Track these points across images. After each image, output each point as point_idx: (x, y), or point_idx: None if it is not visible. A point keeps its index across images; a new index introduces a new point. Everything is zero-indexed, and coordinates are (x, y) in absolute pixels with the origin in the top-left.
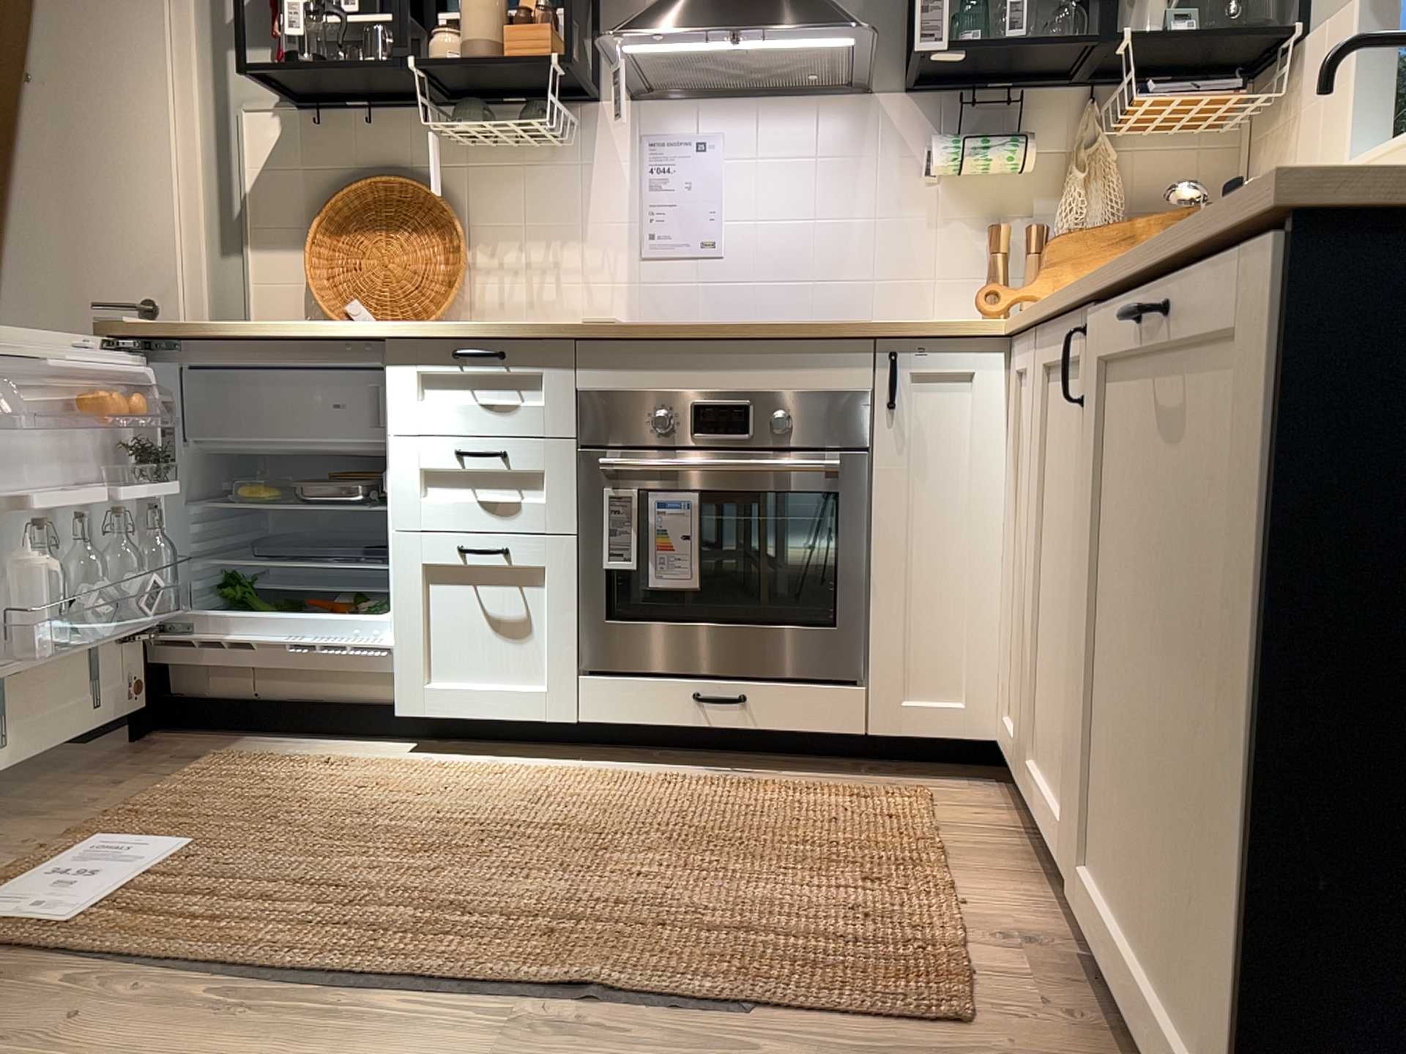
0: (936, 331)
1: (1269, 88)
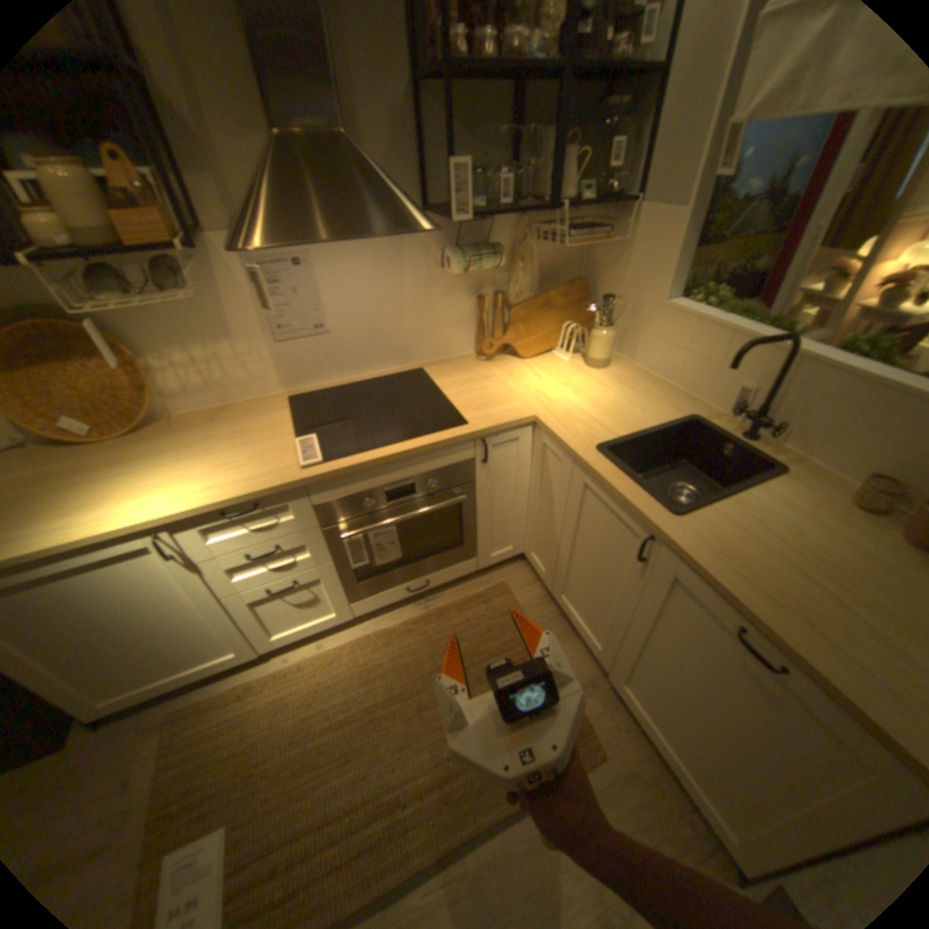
0: (501, 427)
1: (615, 219)
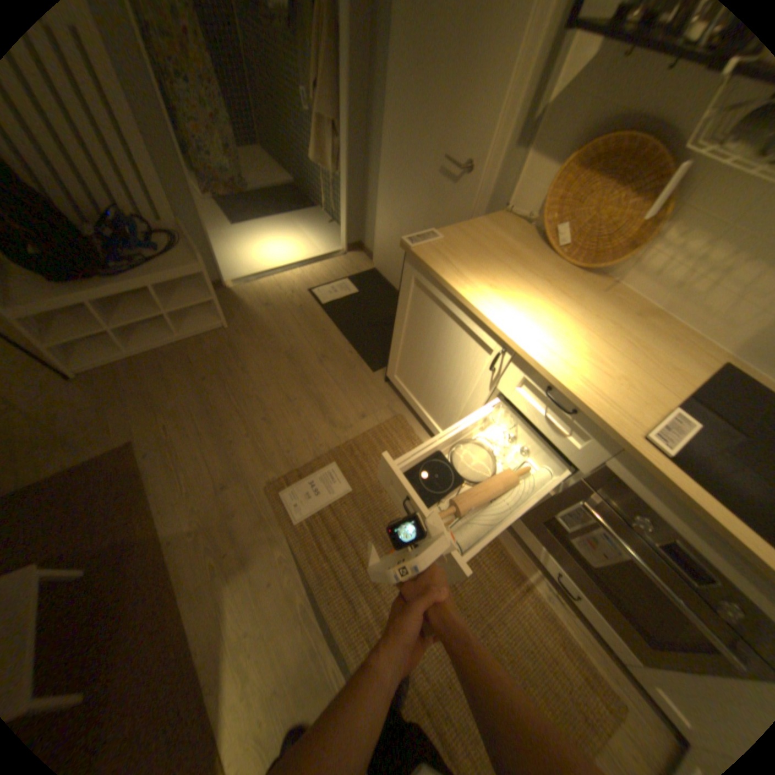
0: None
1: None
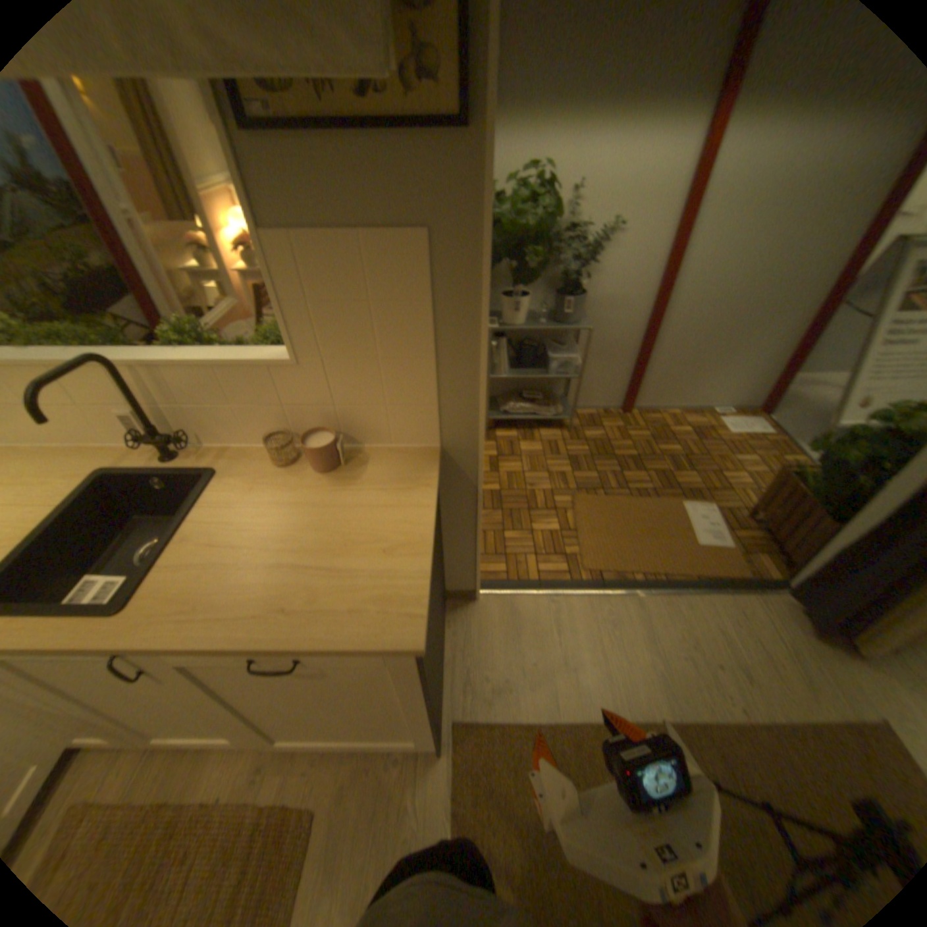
0: None
1: None
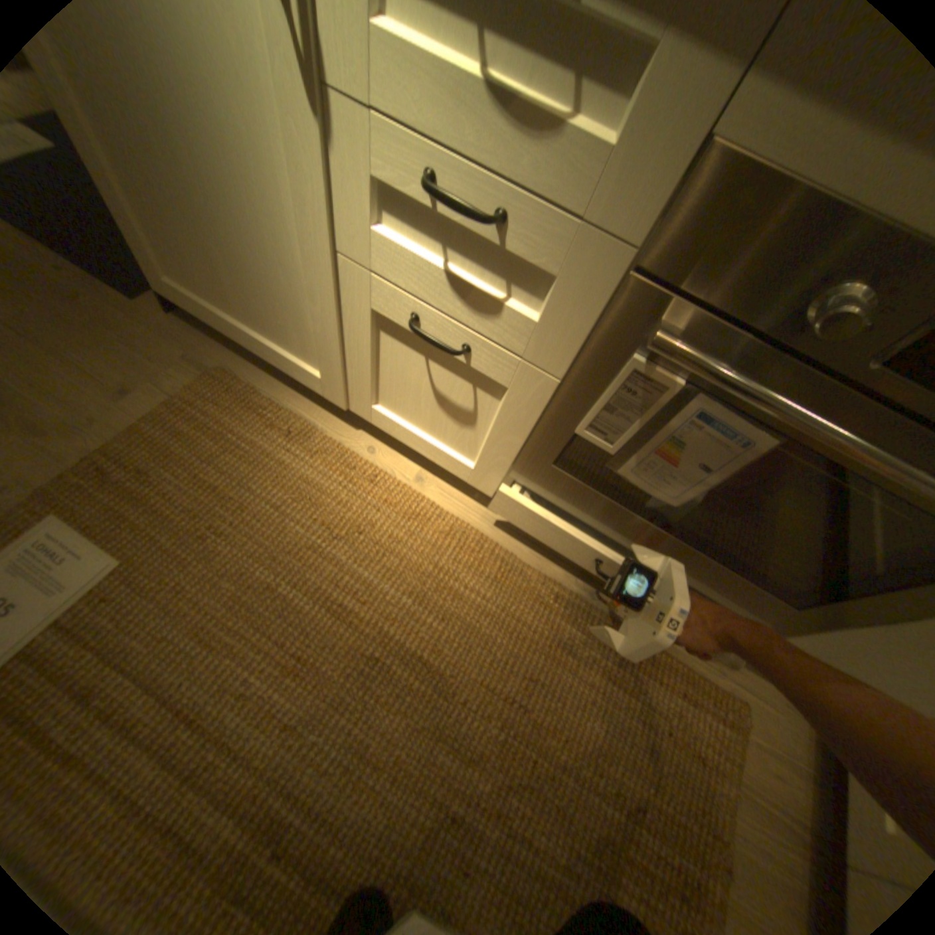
0: None
1: None
